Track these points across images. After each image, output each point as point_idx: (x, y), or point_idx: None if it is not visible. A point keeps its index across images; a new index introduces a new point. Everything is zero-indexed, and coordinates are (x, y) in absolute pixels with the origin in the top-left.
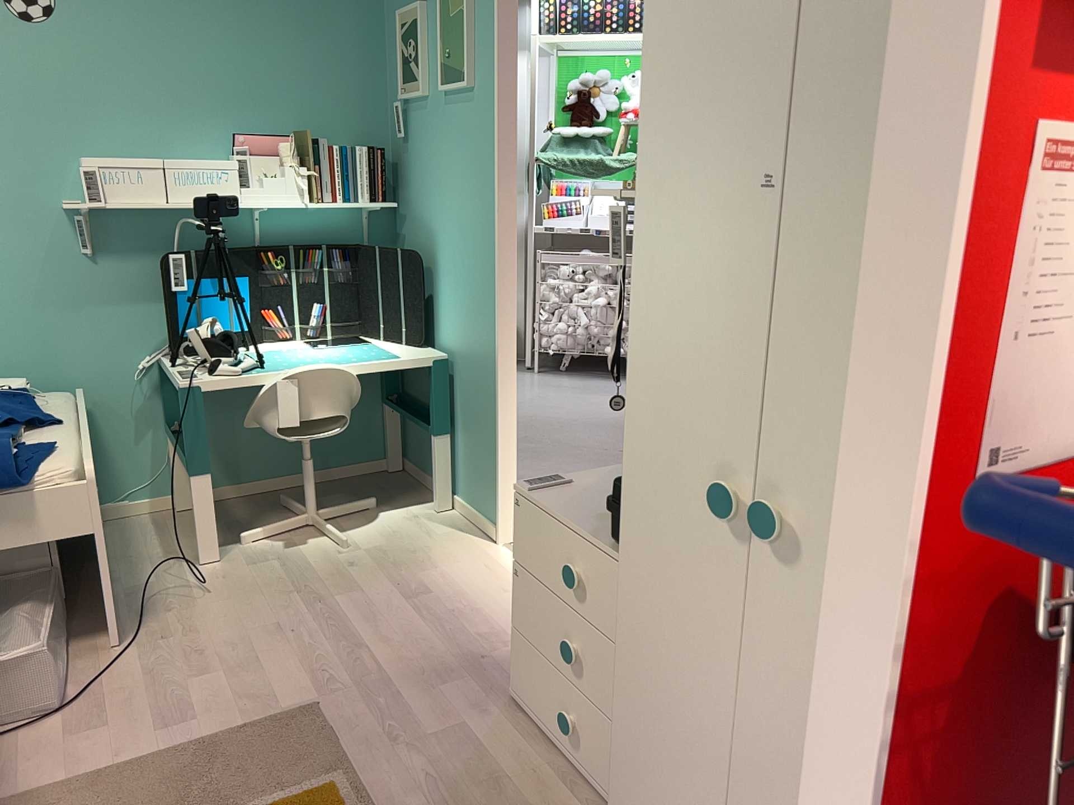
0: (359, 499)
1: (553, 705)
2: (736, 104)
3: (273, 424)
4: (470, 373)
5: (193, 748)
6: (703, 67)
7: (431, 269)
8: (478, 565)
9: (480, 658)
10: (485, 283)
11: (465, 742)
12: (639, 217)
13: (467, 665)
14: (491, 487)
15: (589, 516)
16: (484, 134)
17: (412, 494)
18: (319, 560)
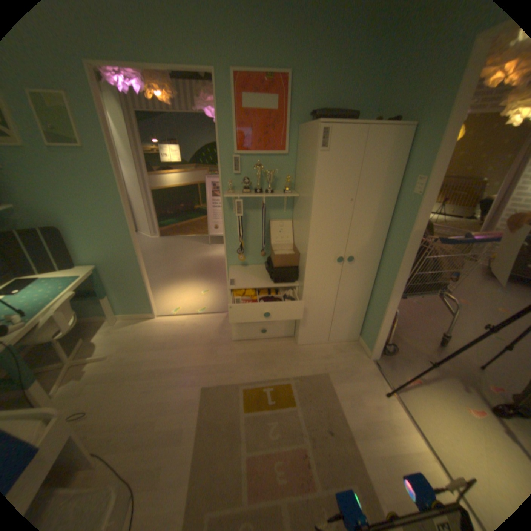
0: (66, 345)
1: (254, 331)
2: (343, 187)
3: (48, 337)
4: (114, 268)
5: (200, 430)
6: (335, 179)
7: (59, 233)
8: (161, 326)
9: (210, 341)
10: (119, 232)
11: (242, 355)
12: (312, 210)
13: (211, 345)
14: (144, 302)
15: (257, 283)
16: (100, 170)
17: (86, 328)
18: (105, 370)
